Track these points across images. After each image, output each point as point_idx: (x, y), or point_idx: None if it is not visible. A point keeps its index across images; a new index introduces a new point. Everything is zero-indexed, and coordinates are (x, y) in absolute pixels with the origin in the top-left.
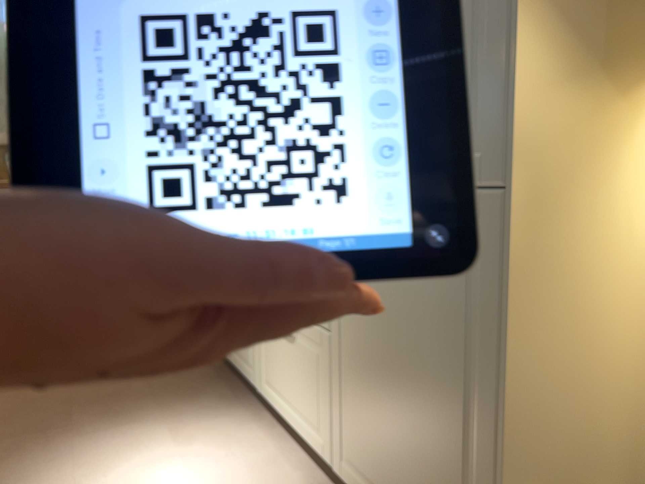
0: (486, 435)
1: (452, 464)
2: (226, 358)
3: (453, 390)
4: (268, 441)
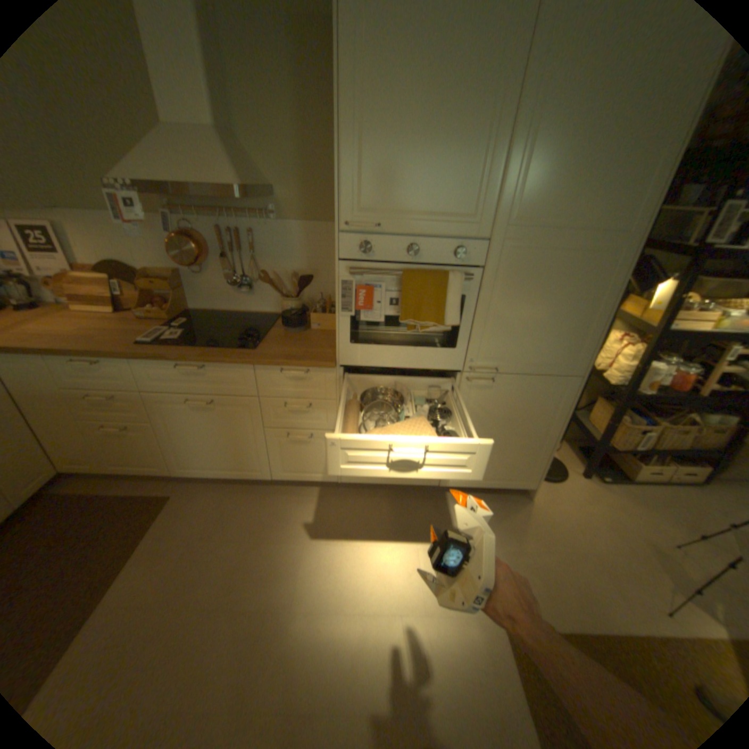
0: (545, 442)
1: (525, 455)
2: (263, 480)
3: (533, 435)
4: (366, 500)
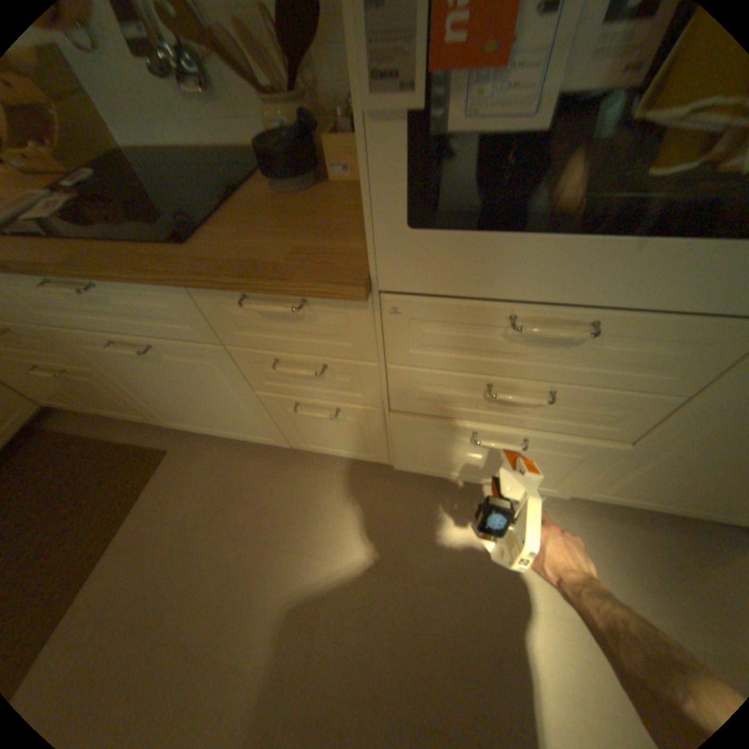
0: None
1: None
2: (279, 445)
3: None
4: (436, 492)
